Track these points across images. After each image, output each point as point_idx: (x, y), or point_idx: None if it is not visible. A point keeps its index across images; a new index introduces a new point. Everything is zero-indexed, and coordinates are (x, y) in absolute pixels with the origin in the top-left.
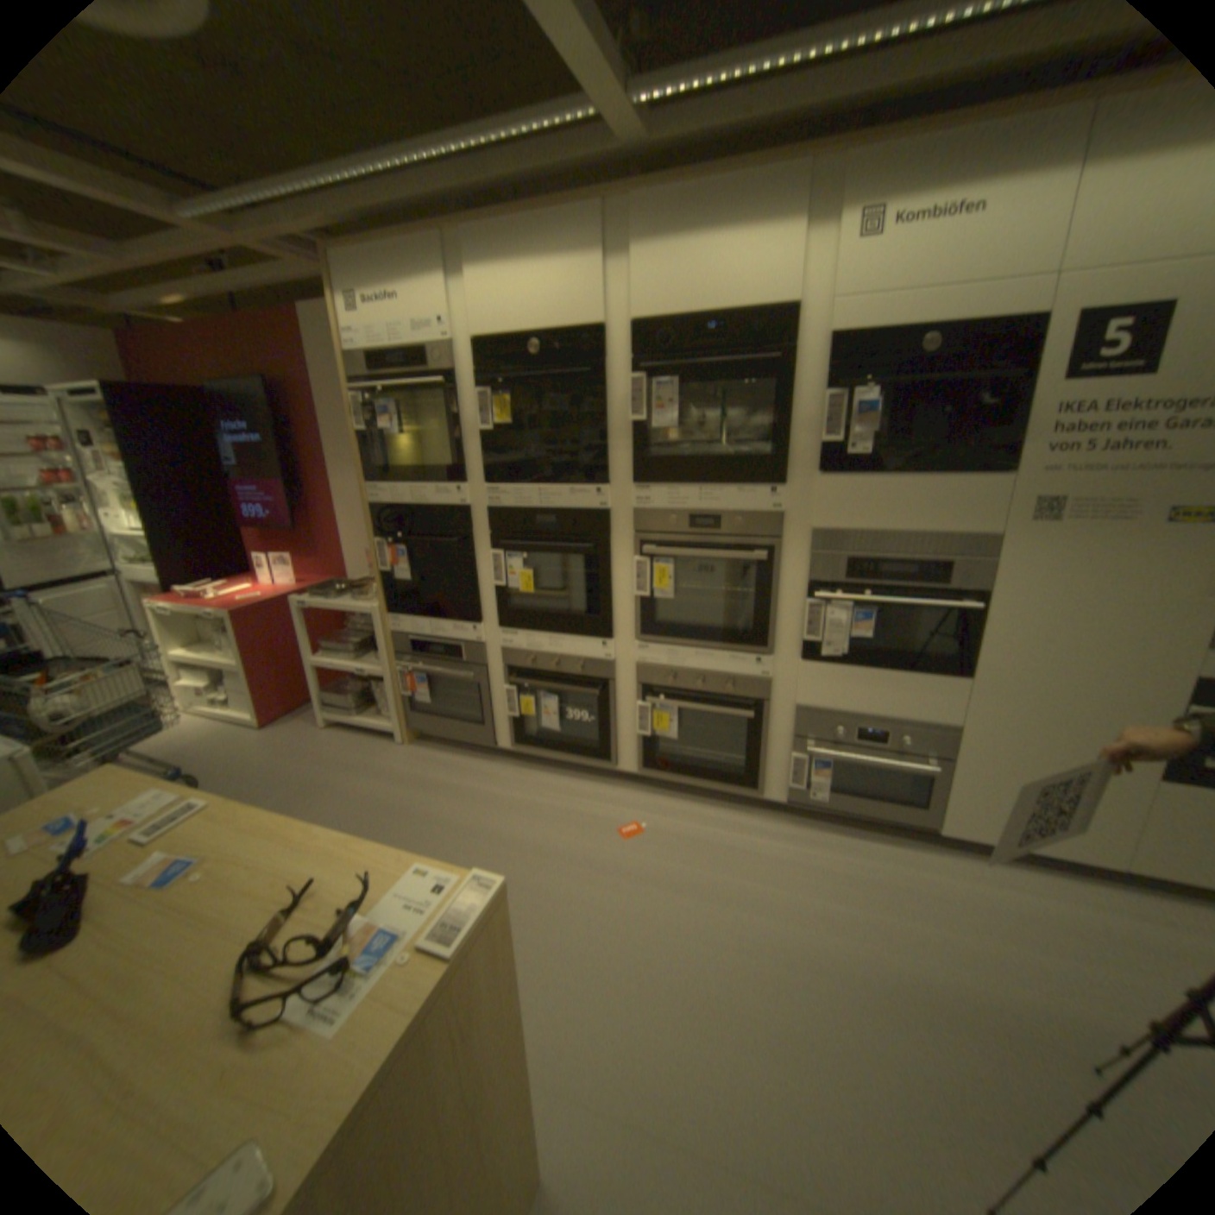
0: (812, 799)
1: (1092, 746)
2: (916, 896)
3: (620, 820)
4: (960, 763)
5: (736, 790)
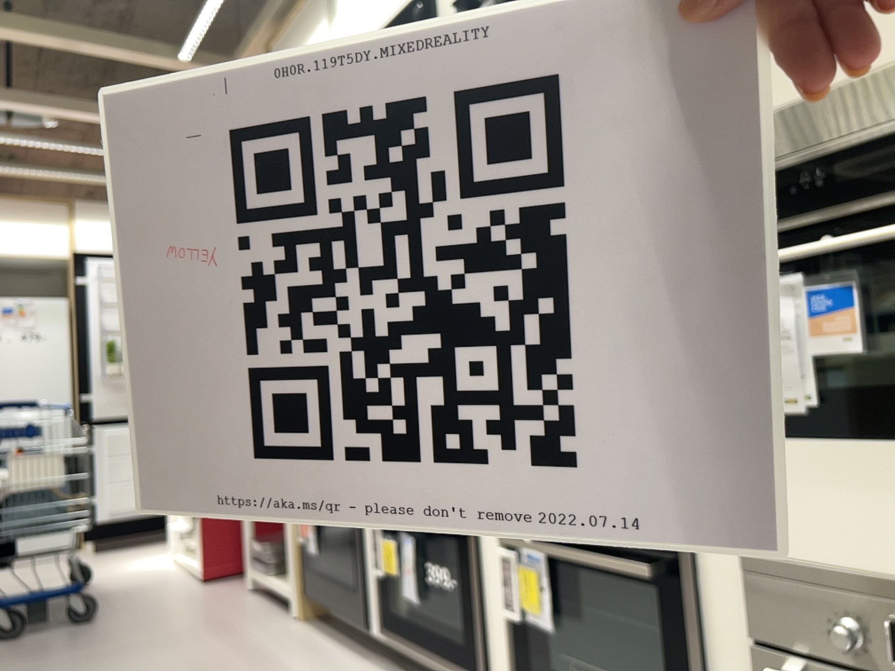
0: None
1: None
2: None
3: None
4: None
5: None
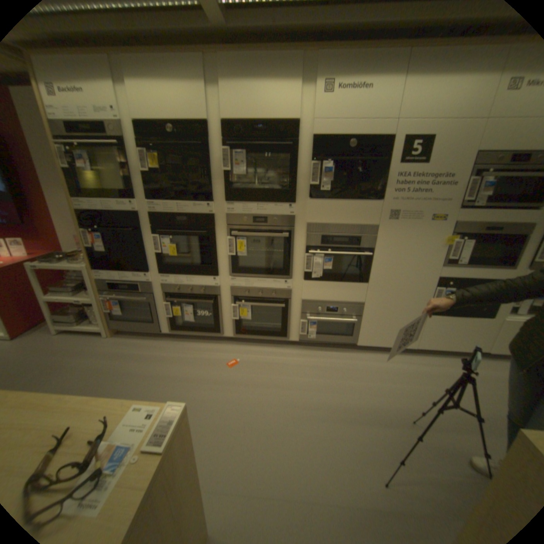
0: (309, 338)
1: (407, 305)
2: (349, 371)
3: (227, 359)
4: (363, 316)
5: (277, 338)
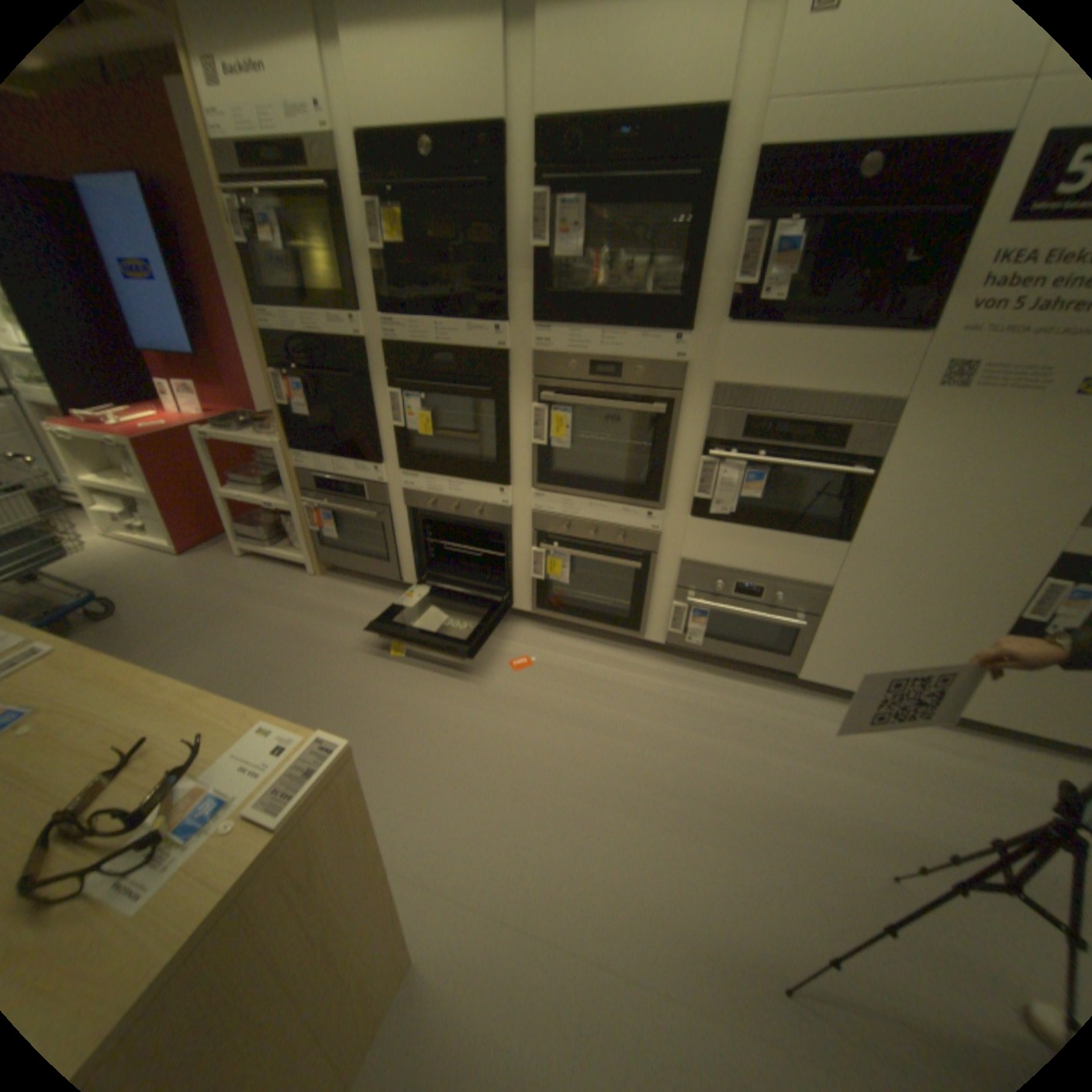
0: (687, 642)
1: (948, 609)
2: (767, 729)
3: (512, 654)
4: (825, 618)
5: (620, 631)
